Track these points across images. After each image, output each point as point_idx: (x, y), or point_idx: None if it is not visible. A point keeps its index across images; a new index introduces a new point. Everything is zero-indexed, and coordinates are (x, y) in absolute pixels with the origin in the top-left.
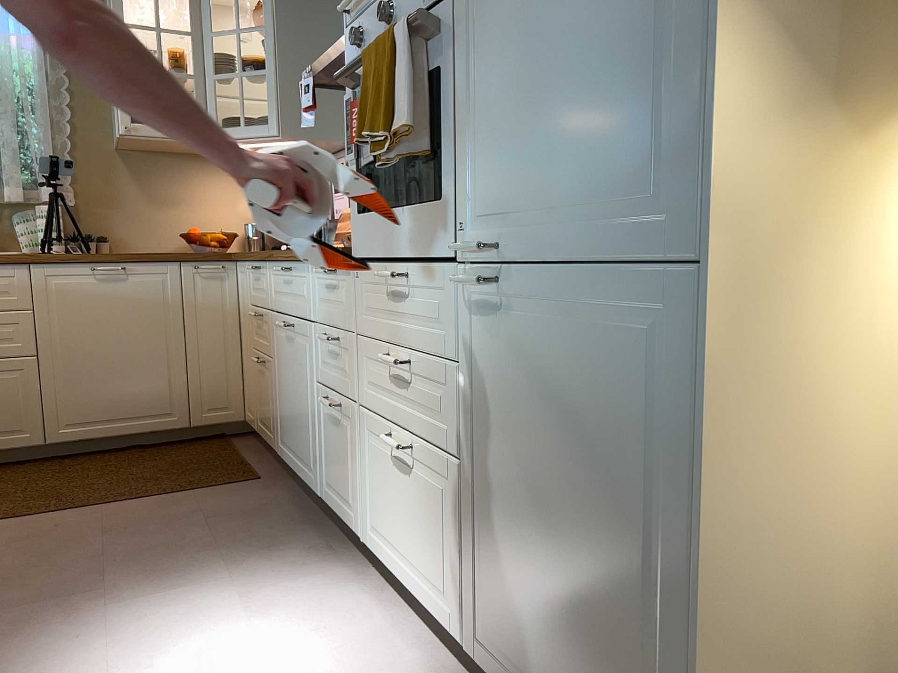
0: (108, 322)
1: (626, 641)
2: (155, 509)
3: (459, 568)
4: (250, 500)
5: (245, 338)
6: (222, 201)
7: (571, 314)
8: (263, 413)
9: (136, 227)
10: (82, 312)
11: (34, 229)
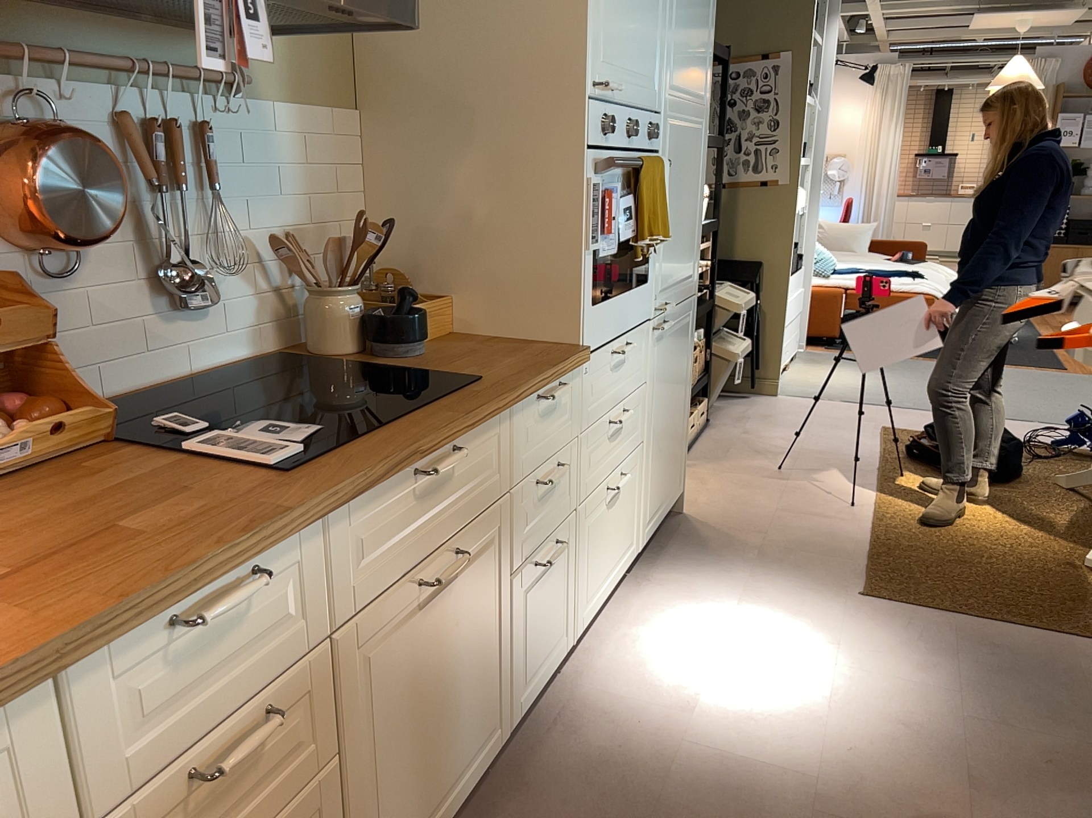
0: None
1: (679, 435)
2: None
3: (638, 507)
4: None
5: None
6: None
7: (677, 324)
8: None
9: None
10: None
11: None
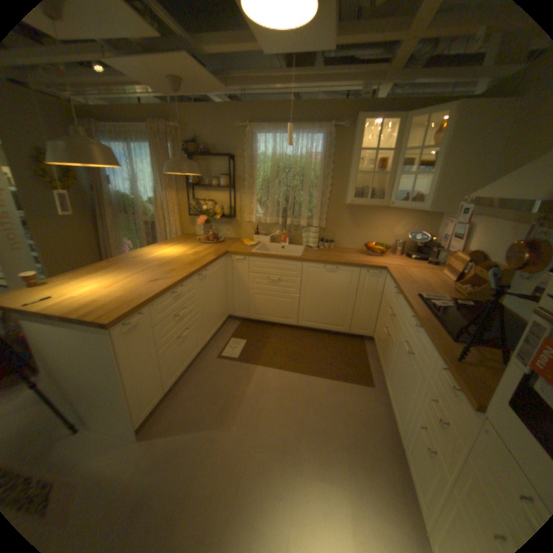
0: (327, 287)
1: None
2: (327, 390)
3: None
4: (368, 407)
5: (383, 308)
6: (387, 227)
7: None
8: (383, 352)
9: (346, 237)
10: (318, 282)
11: (308, 235)
